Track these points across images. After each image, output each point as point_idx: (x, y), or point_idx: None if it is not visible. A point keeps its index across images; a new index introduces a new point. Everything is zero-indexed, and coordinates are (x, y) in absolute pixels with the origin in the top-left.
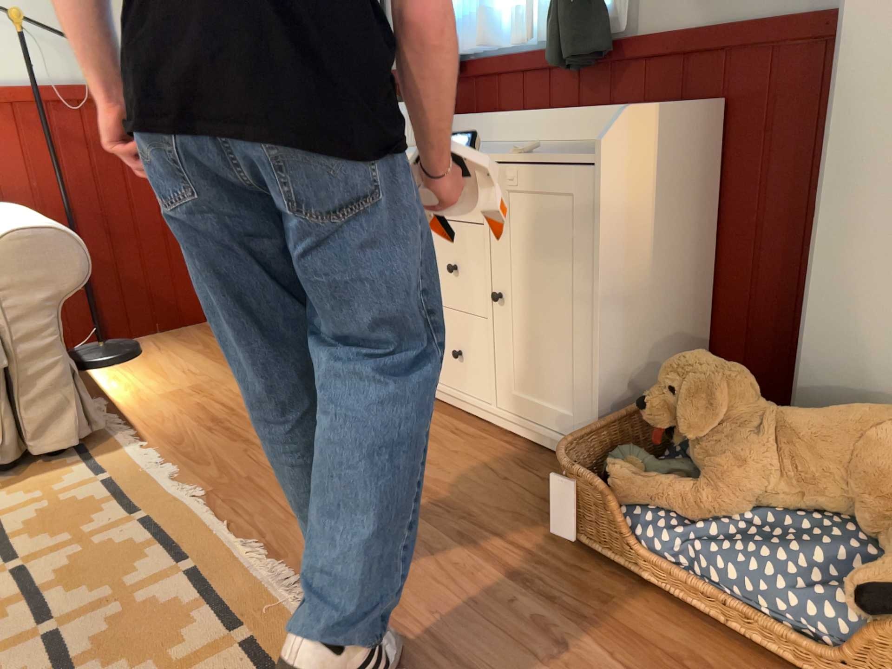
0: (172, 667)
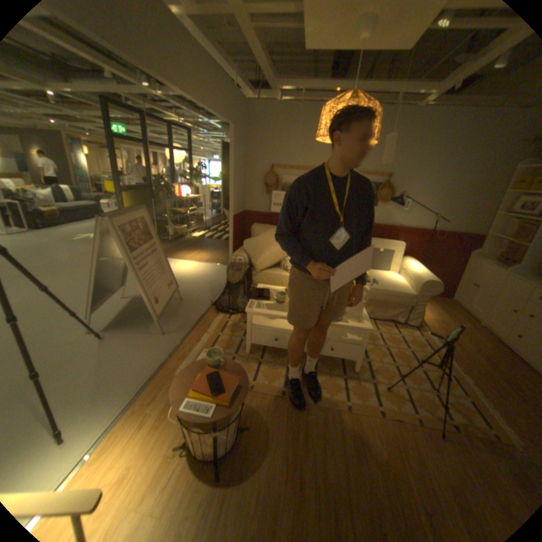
0: (454, 396)
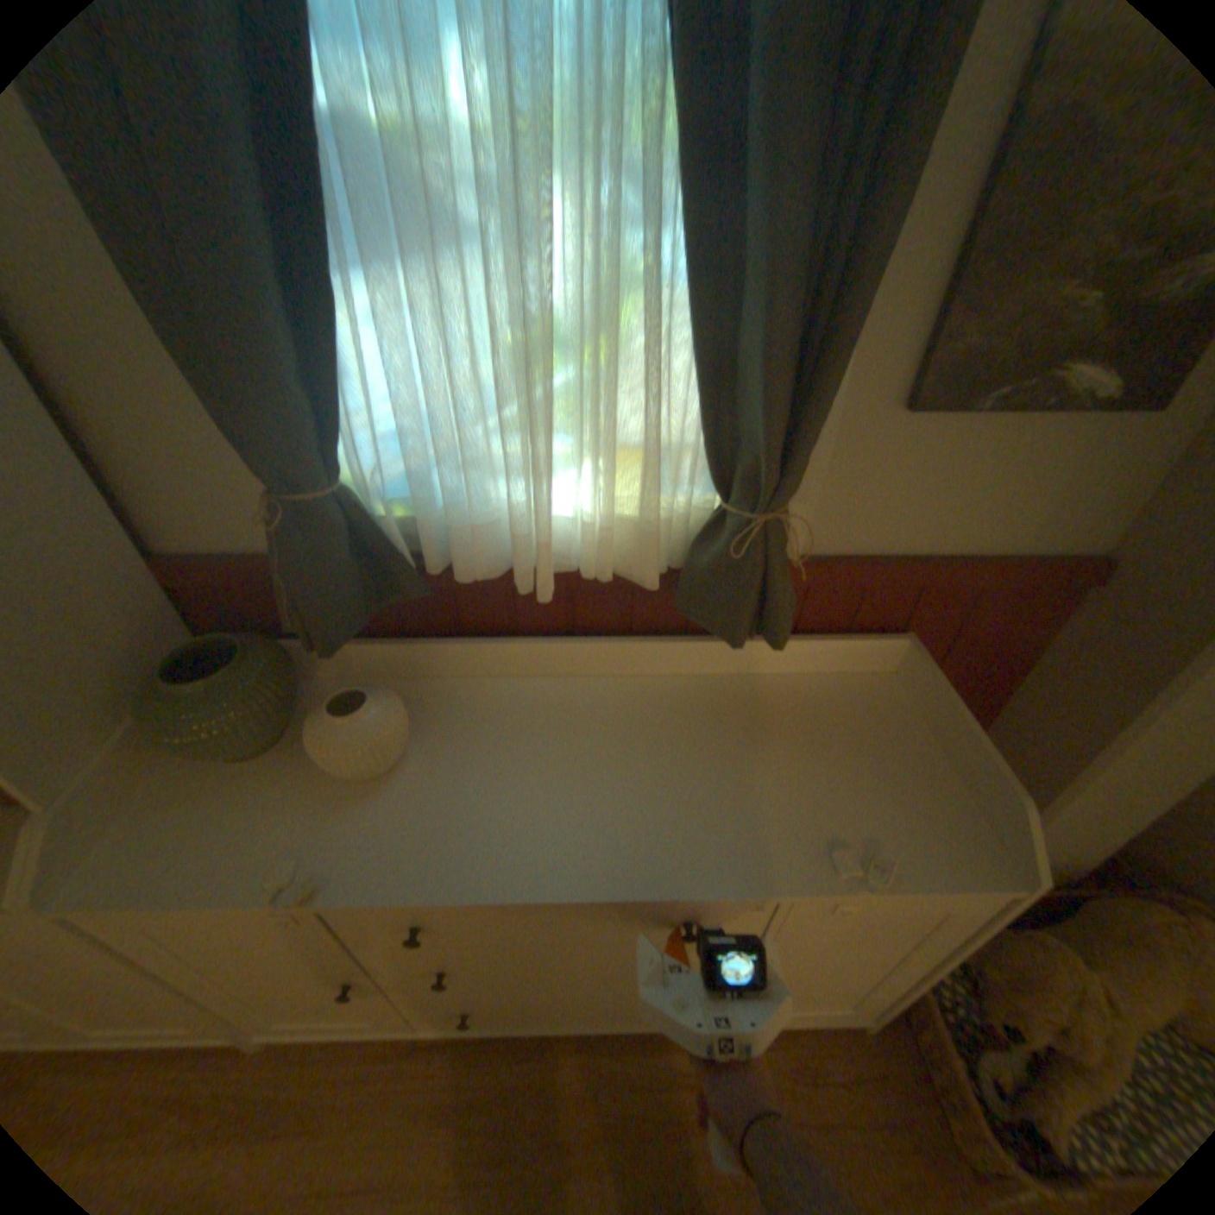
0: None
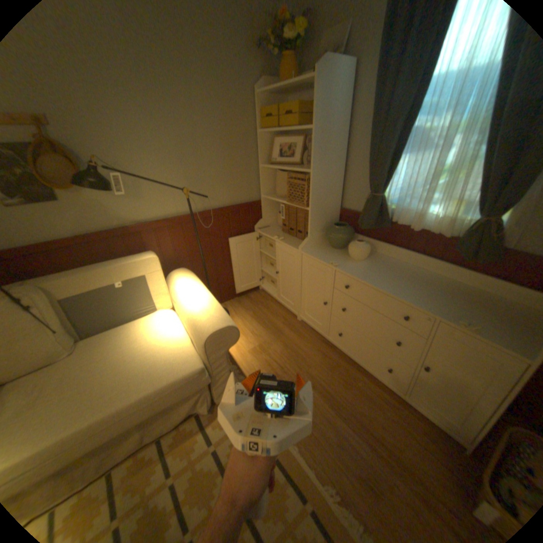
0: None
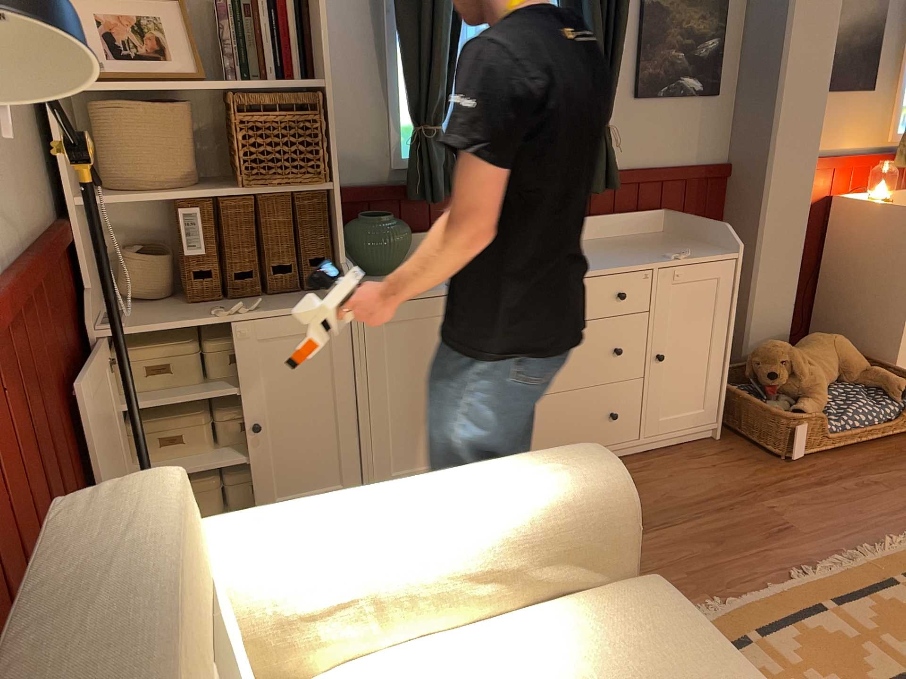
0: None
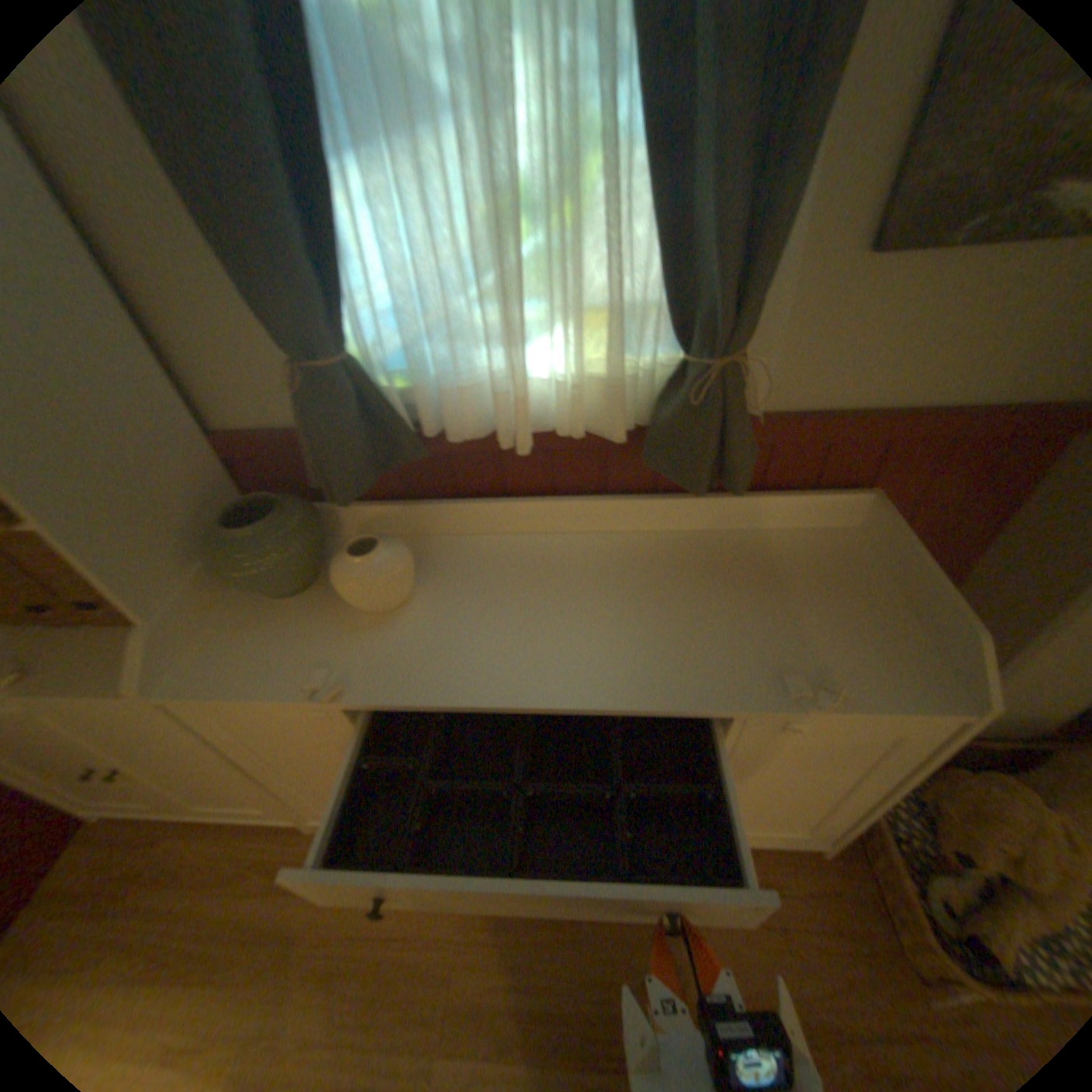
0: None
